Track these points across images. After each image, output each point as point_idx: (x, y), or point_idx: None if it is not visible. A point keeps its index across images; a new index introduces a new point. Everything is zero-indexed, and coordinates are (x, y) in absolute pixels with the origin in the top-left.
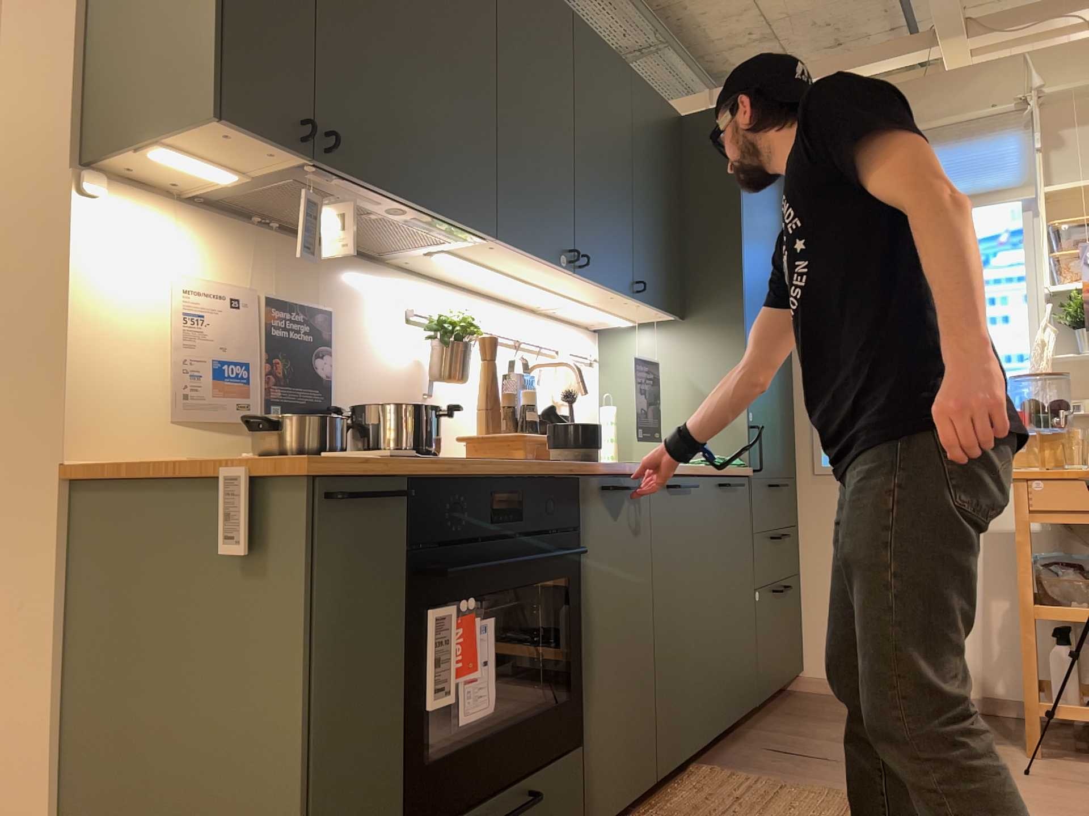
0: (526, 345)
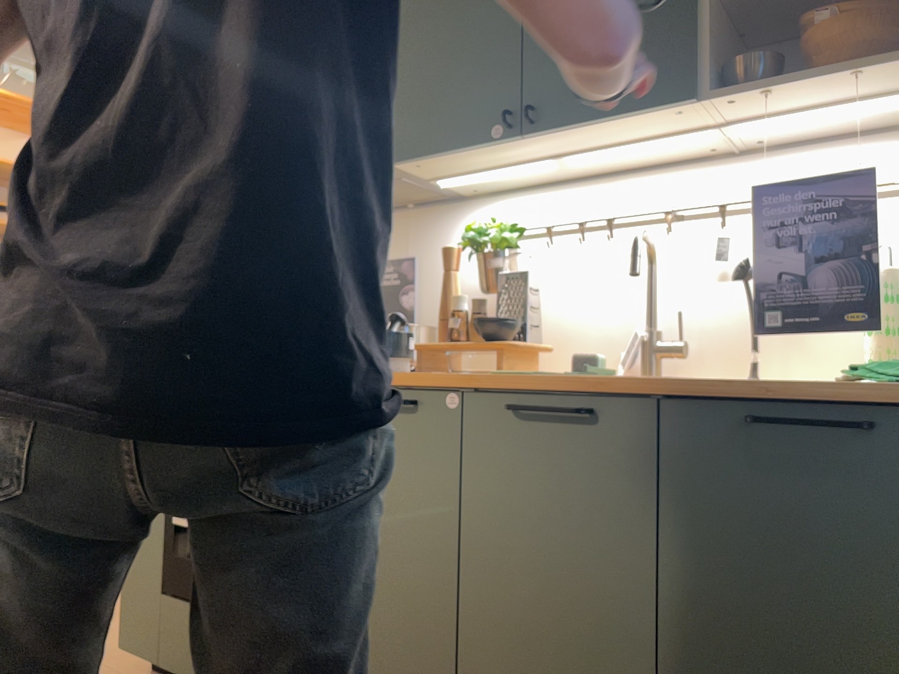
0: (697, 213)
